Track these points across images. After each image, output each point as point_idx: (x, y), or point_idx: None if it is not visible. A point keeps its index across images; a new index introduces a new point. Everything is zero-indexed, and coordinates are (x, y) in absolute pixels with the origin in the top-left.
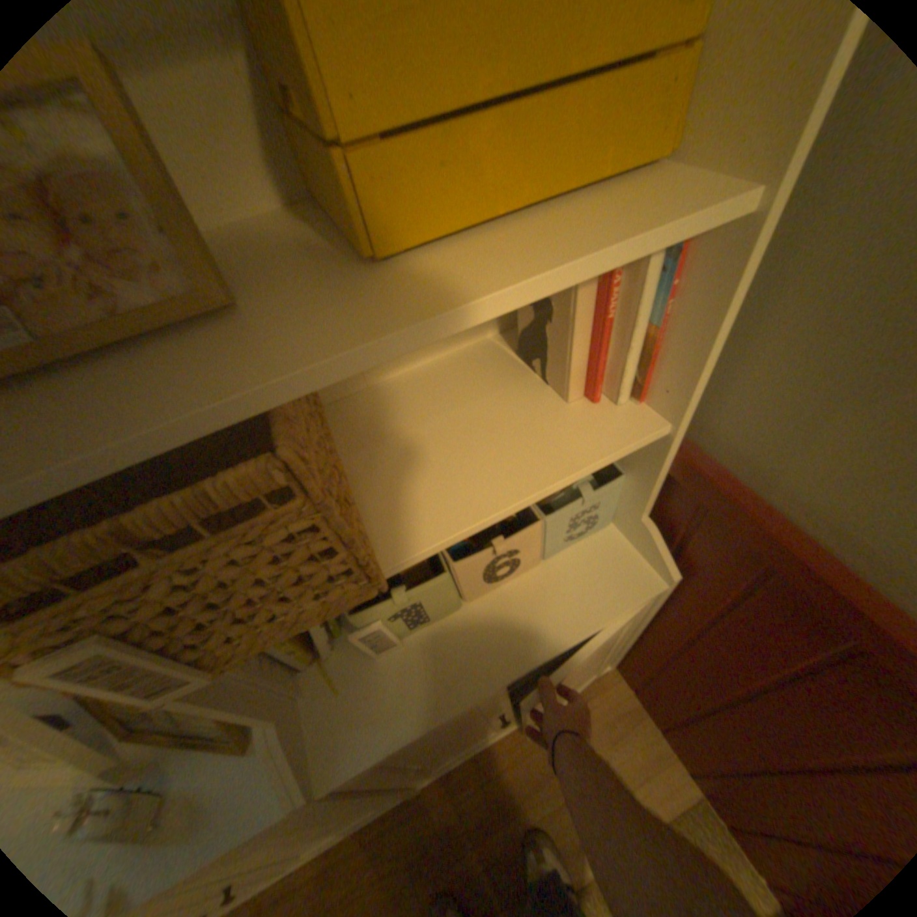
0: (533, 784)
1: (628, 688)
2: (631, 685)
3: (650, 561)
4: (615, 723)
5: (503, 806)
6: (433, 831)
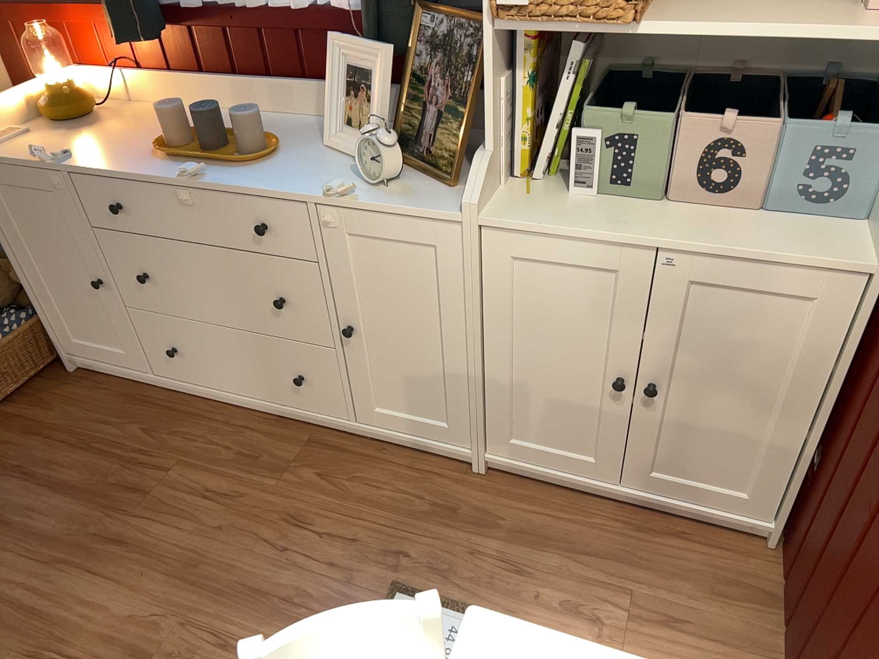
0: (595, 549)
1: (782, 571)
2: (789, 562)
3: (878, 244)
4: (735, 581)
5: (551, 538)
6: (474, 503)
